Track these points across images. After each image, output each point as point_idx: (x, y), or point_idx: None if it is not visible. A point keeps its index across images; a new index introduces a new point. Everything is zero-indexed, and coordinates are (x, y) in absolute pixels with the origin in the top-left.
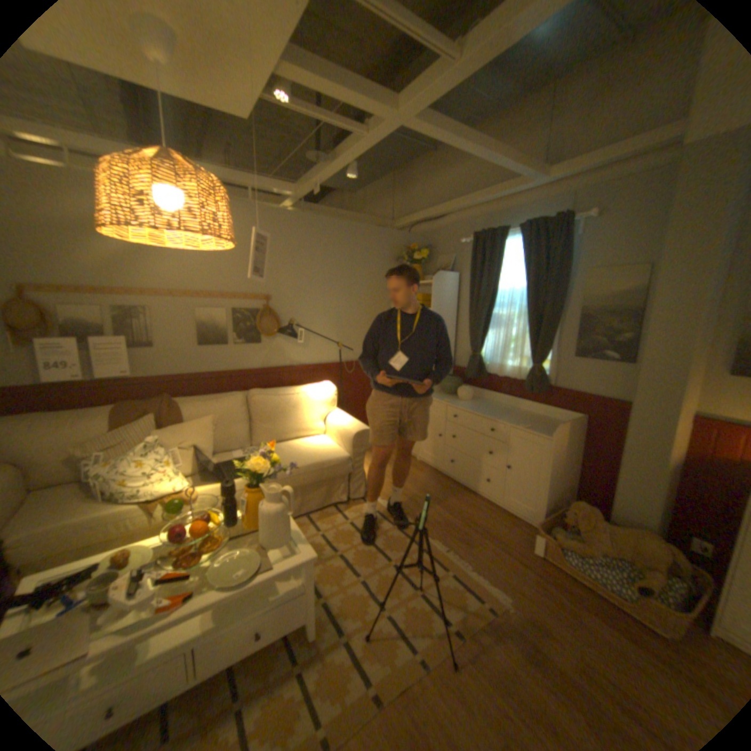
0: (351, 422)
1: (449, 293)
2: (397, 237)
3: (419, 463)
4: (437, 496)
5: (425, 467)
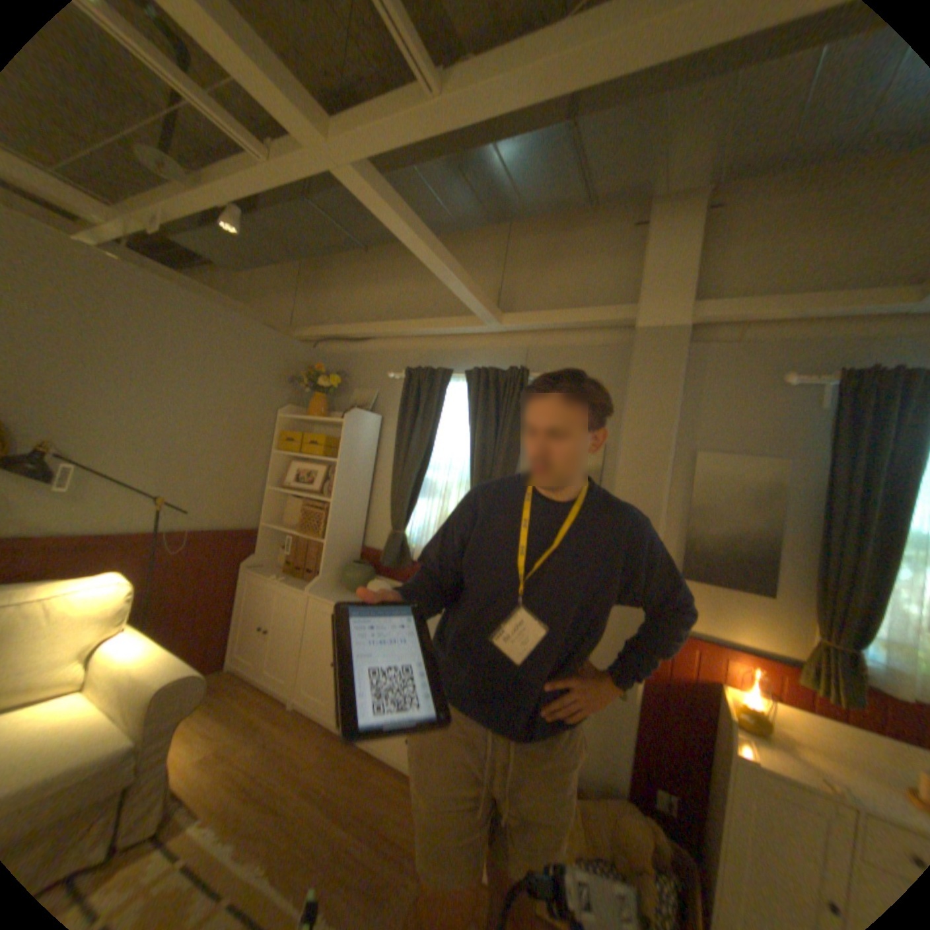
0: (157, 661)
1: (367, 442)
2: (296, 350)
3: (290, 717)
4: (320, 787)
5: (302, 723)
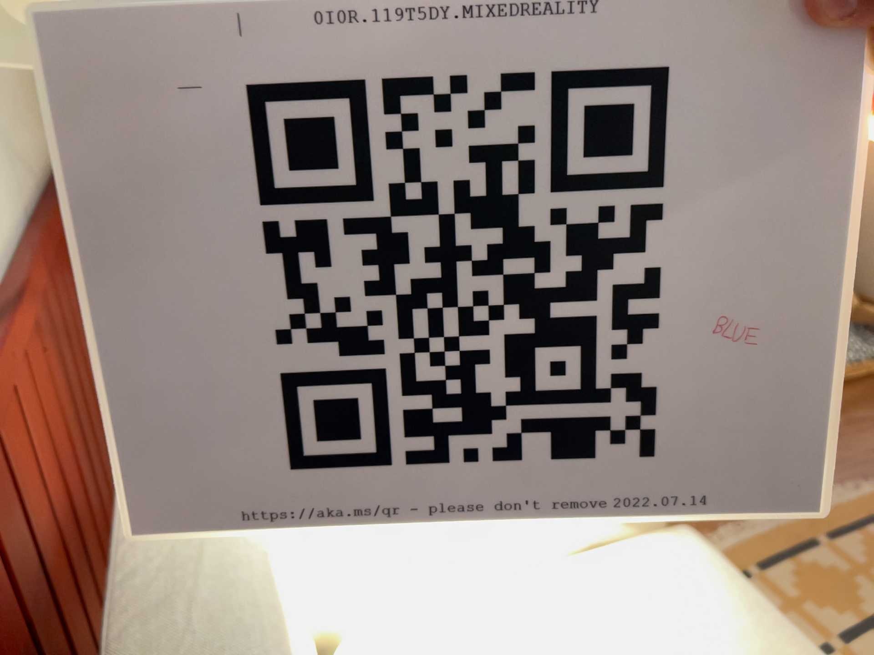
0: None
1: None
2: None
3: None
4: None
5: None
